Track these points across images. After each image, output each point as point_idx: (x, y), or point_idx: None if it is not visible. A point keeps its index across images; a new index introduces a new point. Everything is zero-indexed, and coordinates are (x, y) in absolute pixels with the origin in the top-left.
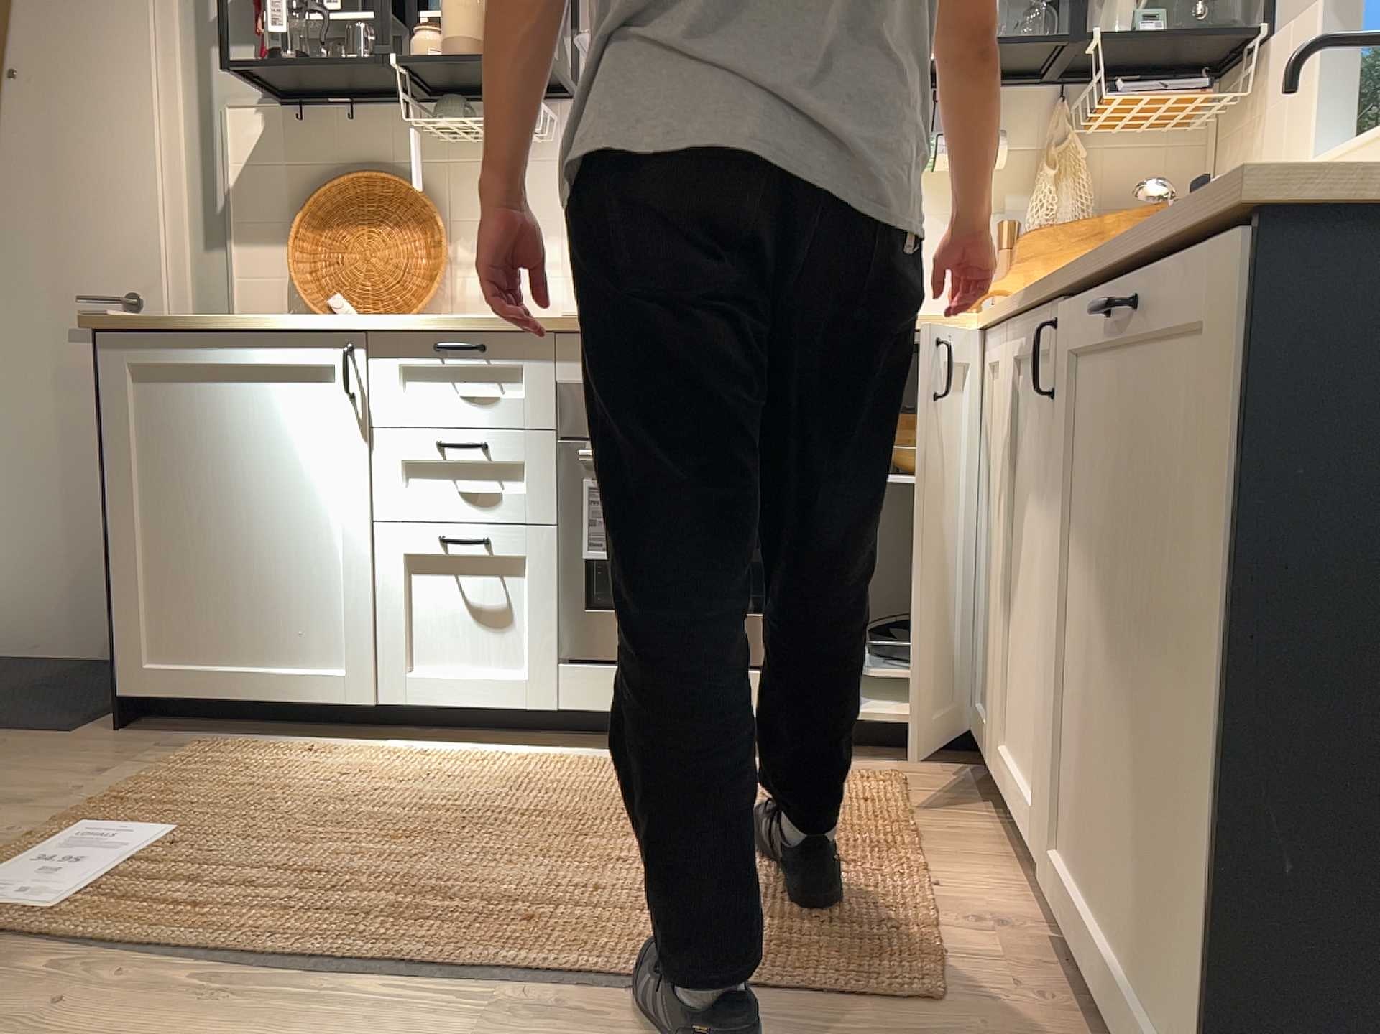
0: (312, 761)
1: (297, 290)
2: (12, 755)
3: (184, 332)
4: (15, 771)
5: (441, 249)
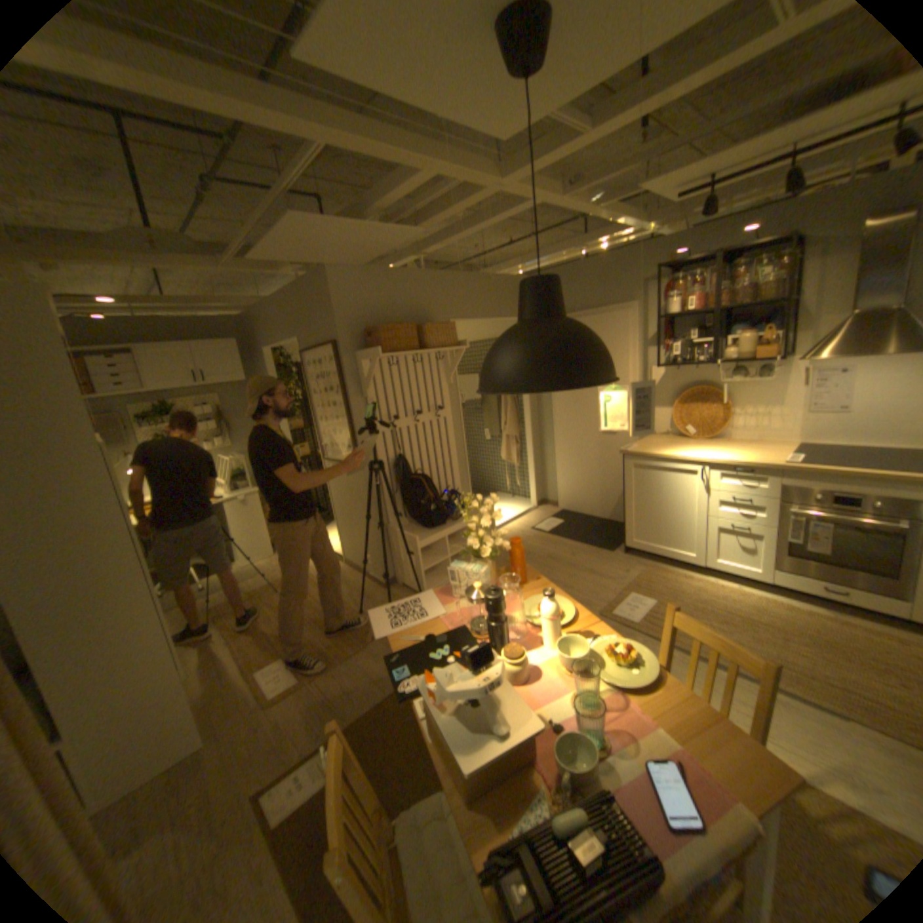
0: (686, 581)
1: (674, 424)
2: (602, 558)
3: (649, 457)
4: (605, 564)
5: (729, 412)
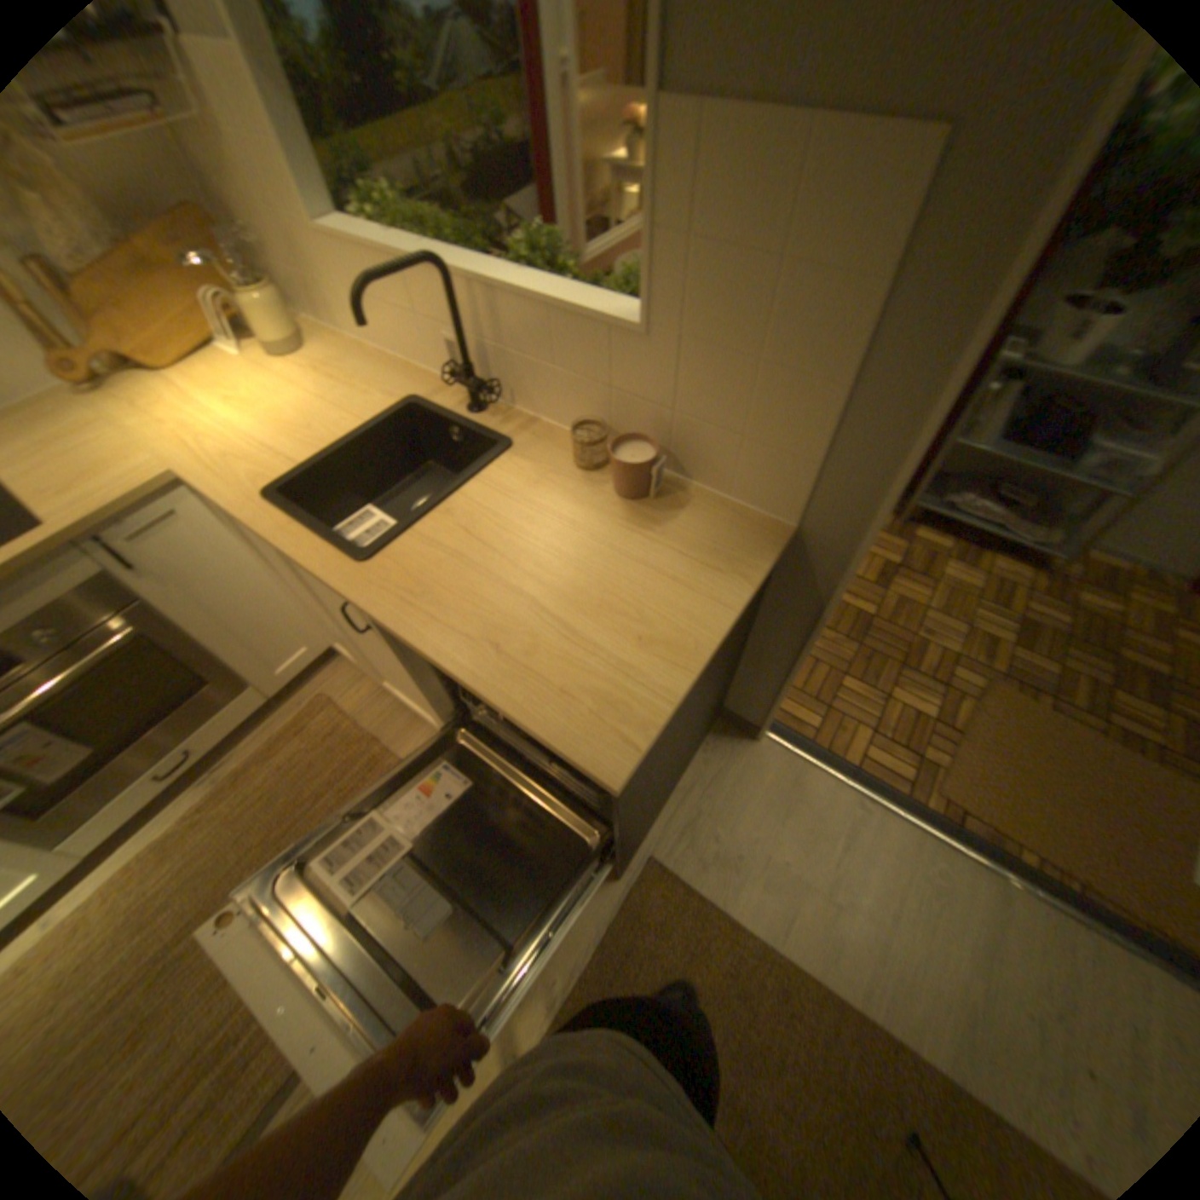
0: None
1: None
2: None
3: None
4: None
5: None
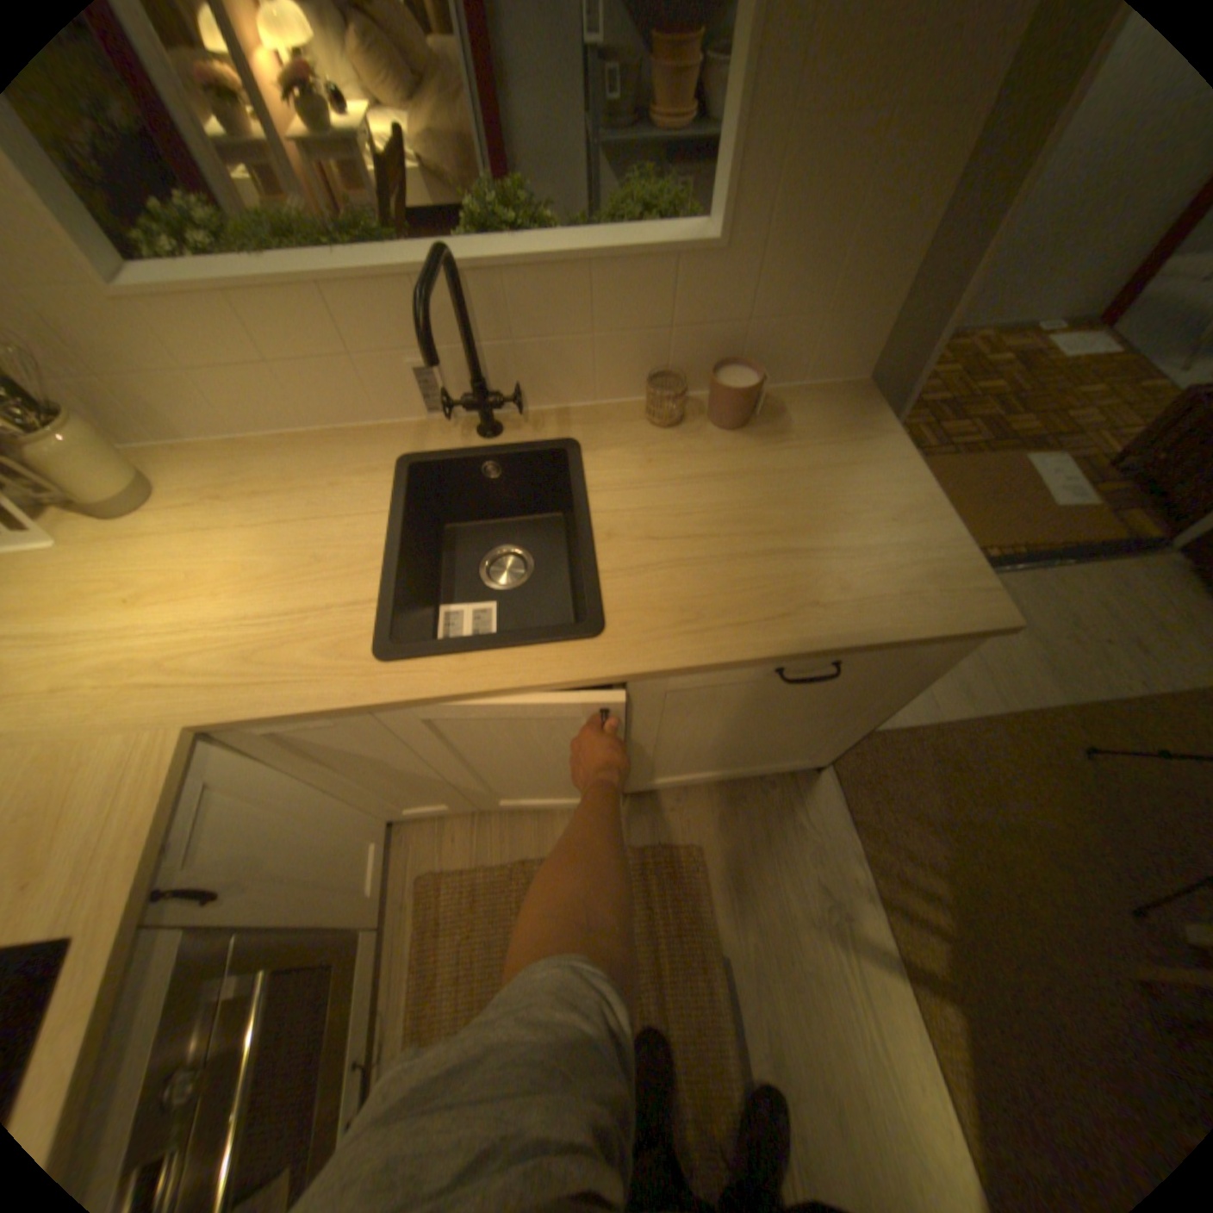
0: None
1: None
2: None
3: None
4: None
5: None
